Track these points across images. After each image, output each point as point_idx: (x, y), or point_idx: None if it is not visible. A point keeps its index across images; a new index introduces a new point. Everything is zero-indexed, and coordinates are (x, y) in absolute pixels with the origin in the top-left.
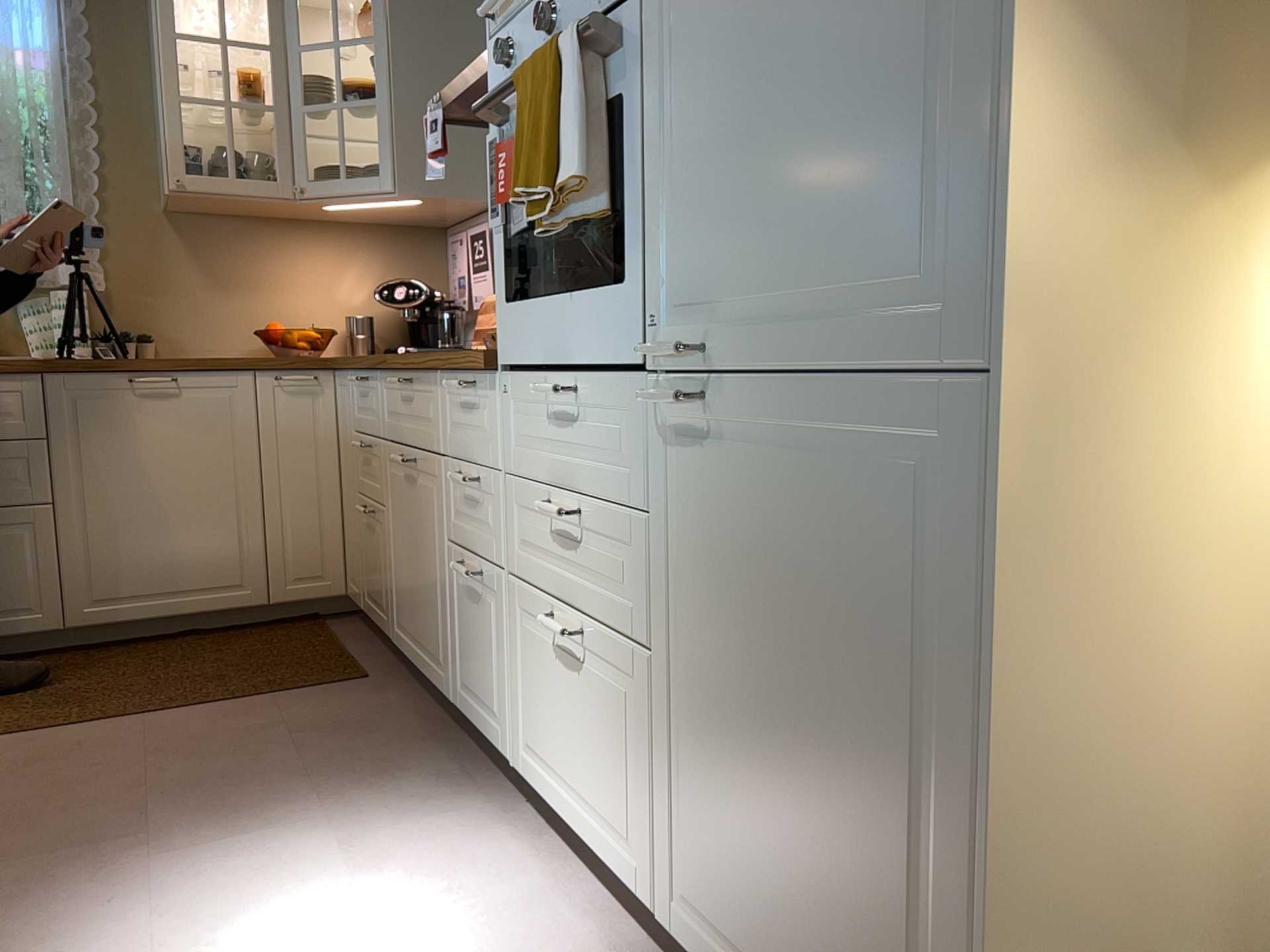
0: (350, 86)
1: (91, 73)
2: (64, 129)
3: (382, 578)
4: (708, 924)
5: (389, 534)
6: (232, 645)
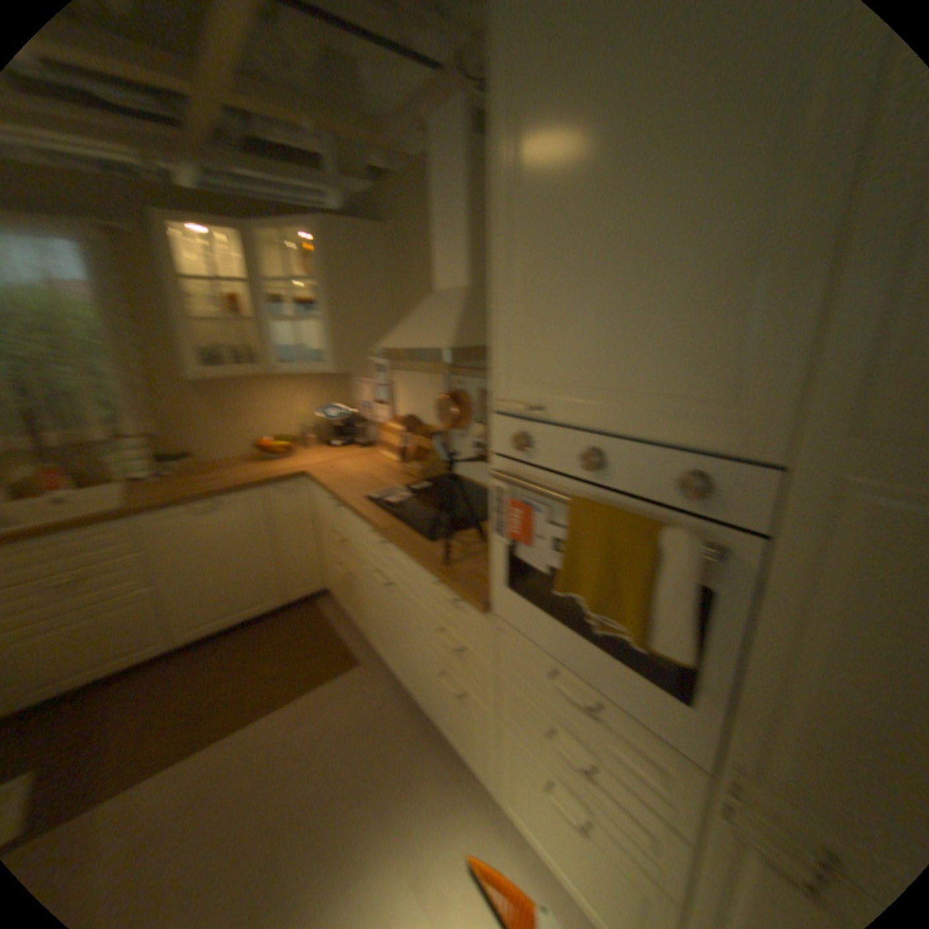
0: (289, 297)
1: (109, 293)
2: (97, 334)
3: (355, 608)
4: None
5: (361, 595)
6: (264, 636)
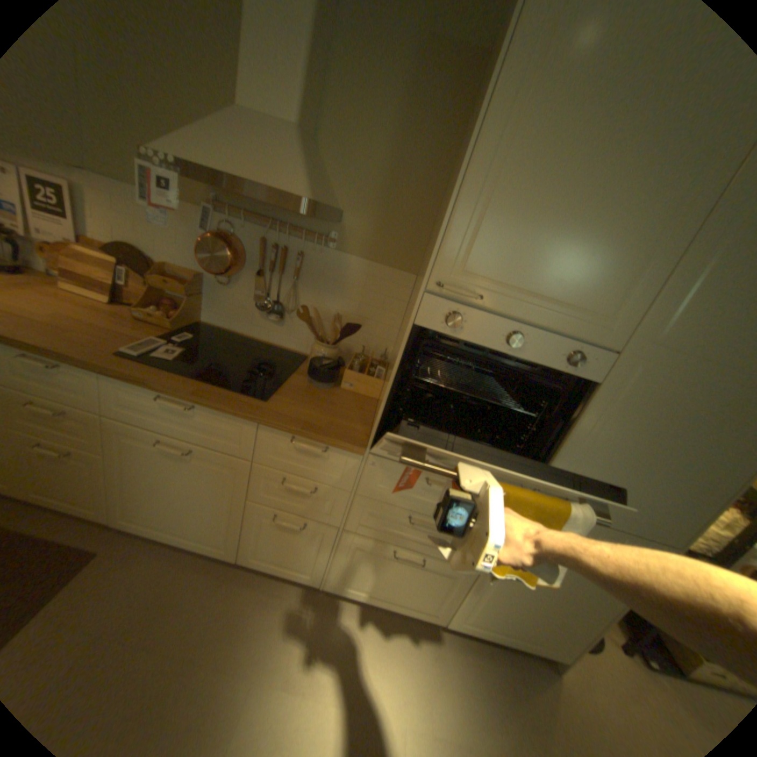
0: None
1: None
2: None
3: (87, 492)
4: (479, 627)
5: (112, 474)
6: None
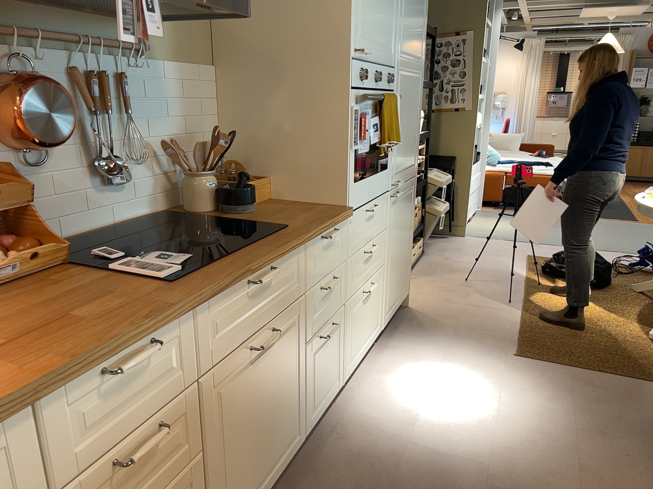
0: None
1: None
2: None
3: None
4: (389, 309)
5: (211, 465)
6: None
